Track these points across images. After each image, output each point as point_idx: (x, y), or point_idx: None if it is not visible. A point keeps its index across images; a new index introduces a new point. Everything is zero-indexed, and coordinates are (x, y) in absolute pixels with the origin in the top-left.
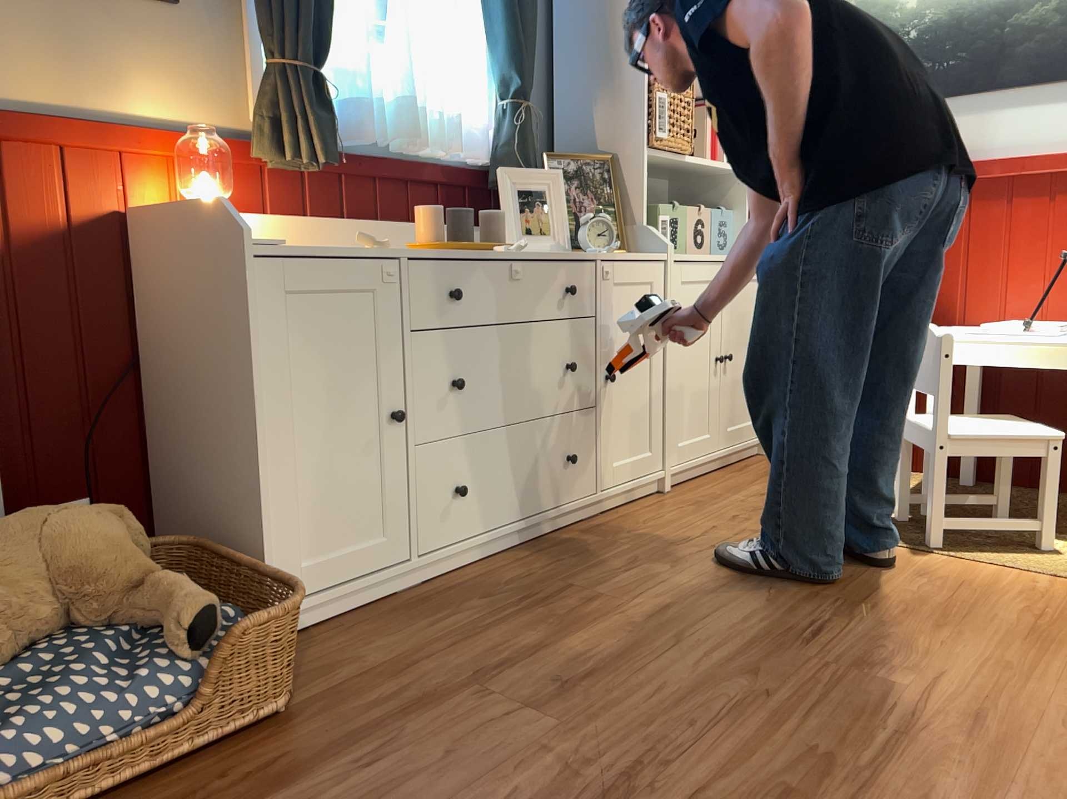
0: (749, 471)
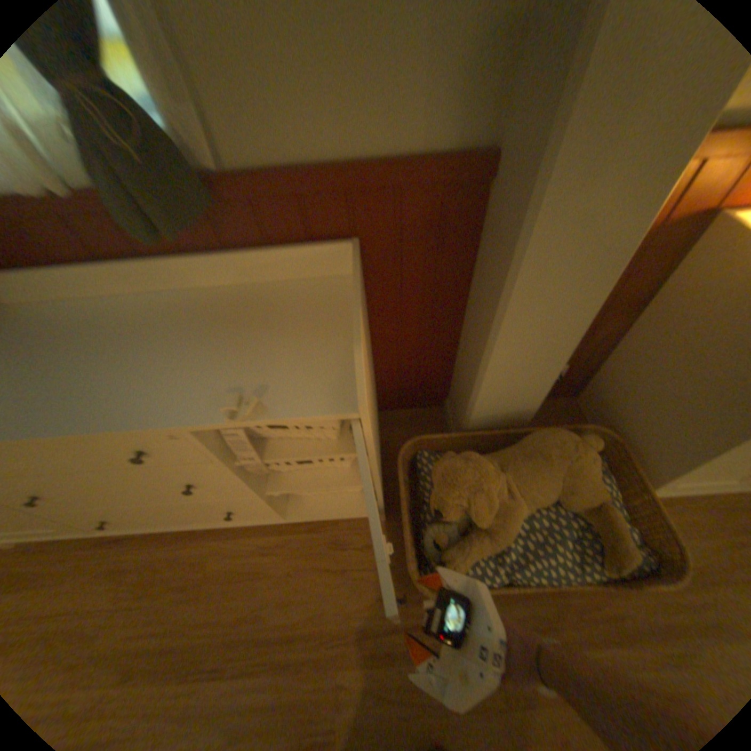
0: None
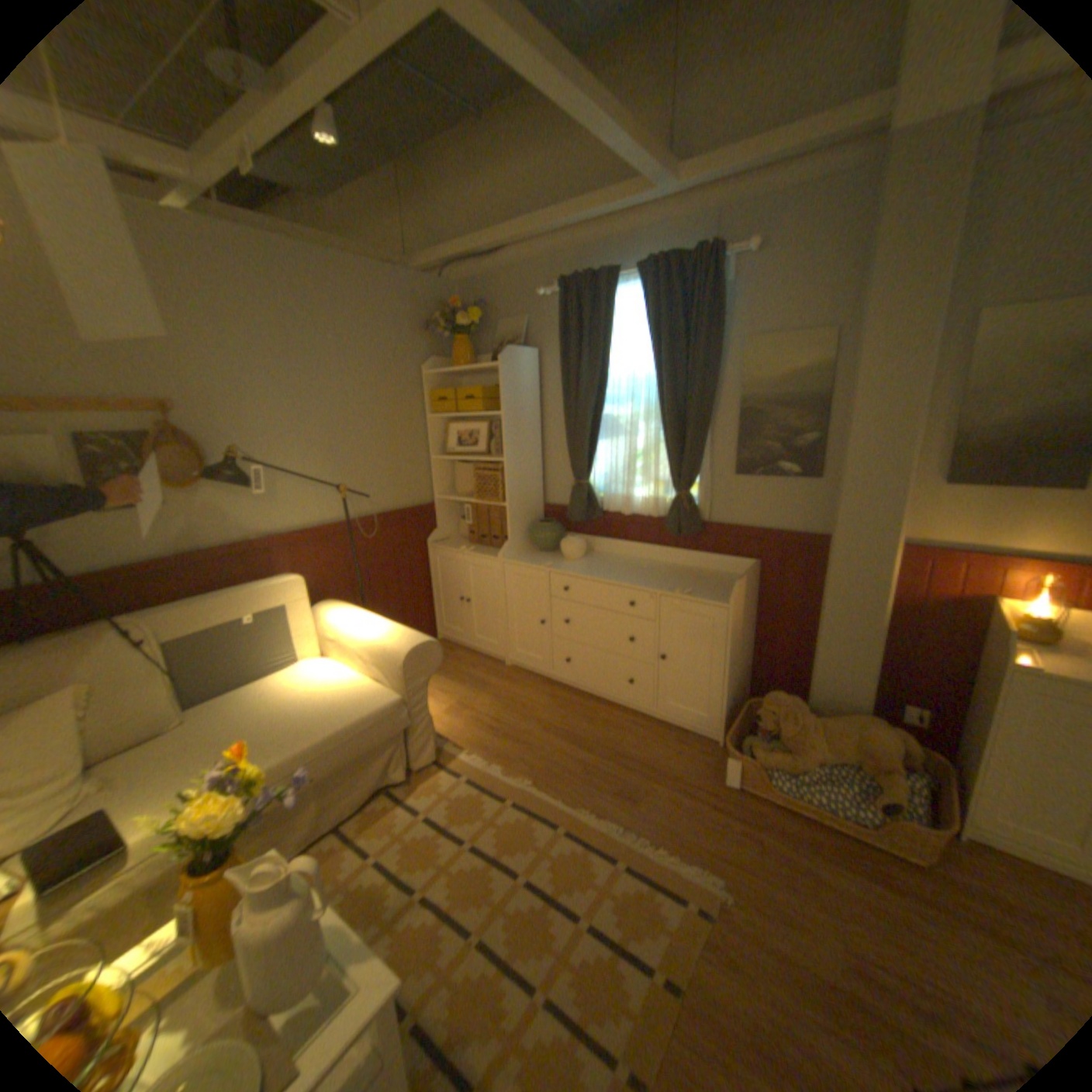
0: None
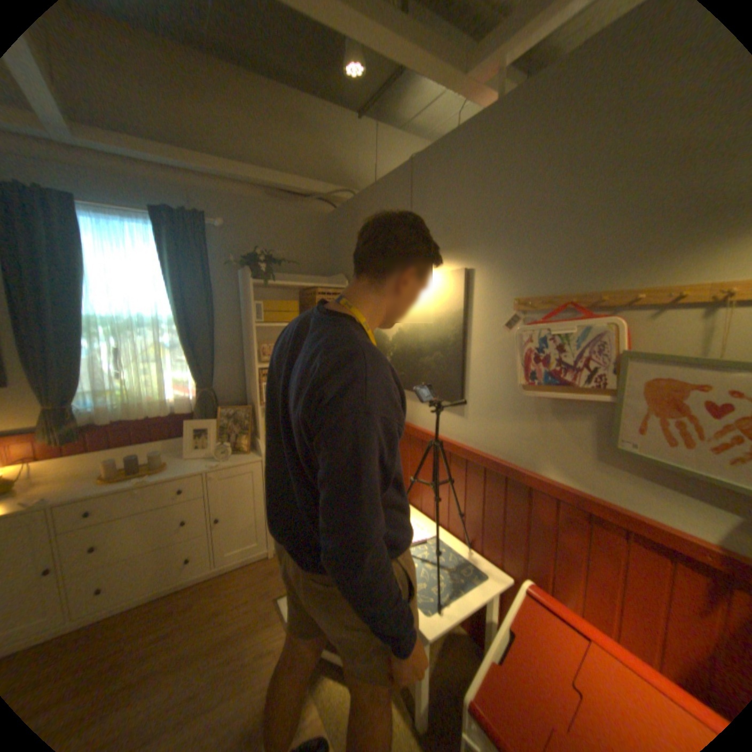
0: None
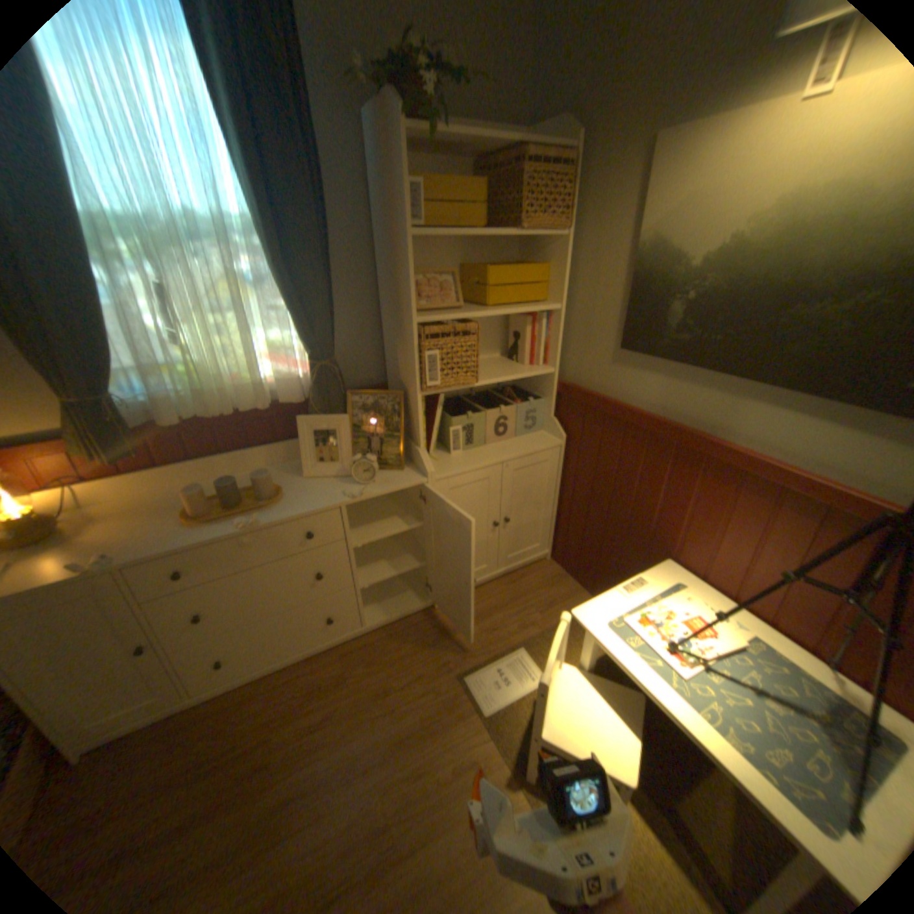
0: (515, 588)
